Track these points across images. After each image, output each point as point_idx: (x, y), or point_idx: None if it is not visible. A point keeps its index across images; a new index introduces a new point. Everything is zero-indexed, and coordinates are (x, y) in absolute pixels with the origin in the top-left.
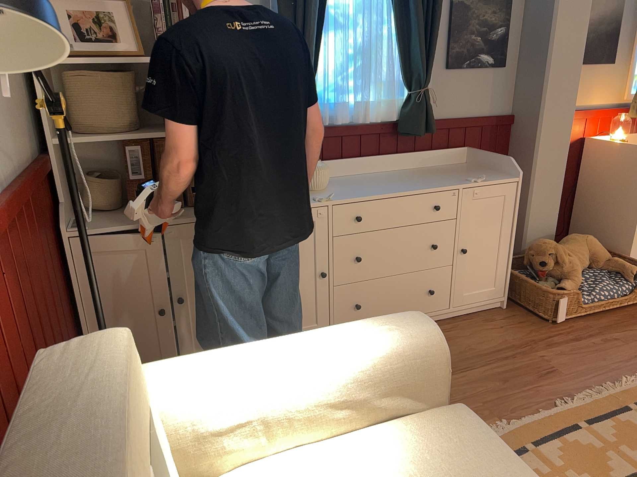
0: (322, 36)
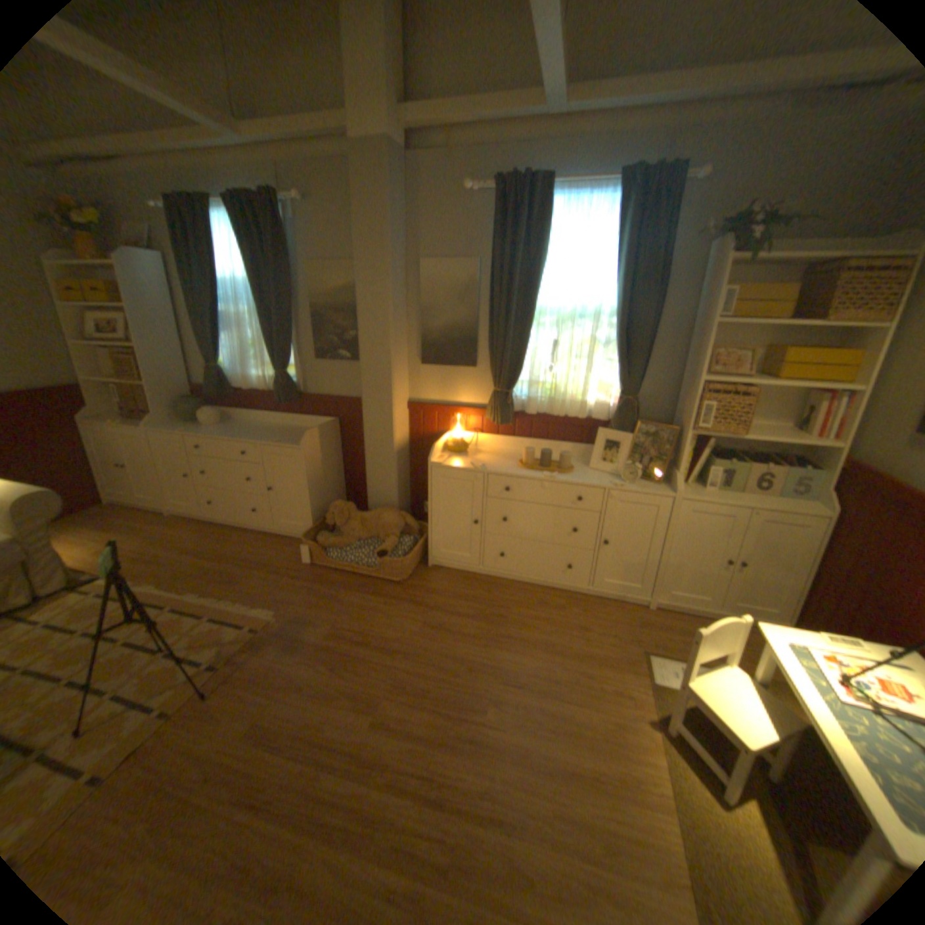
0: (218, 334)
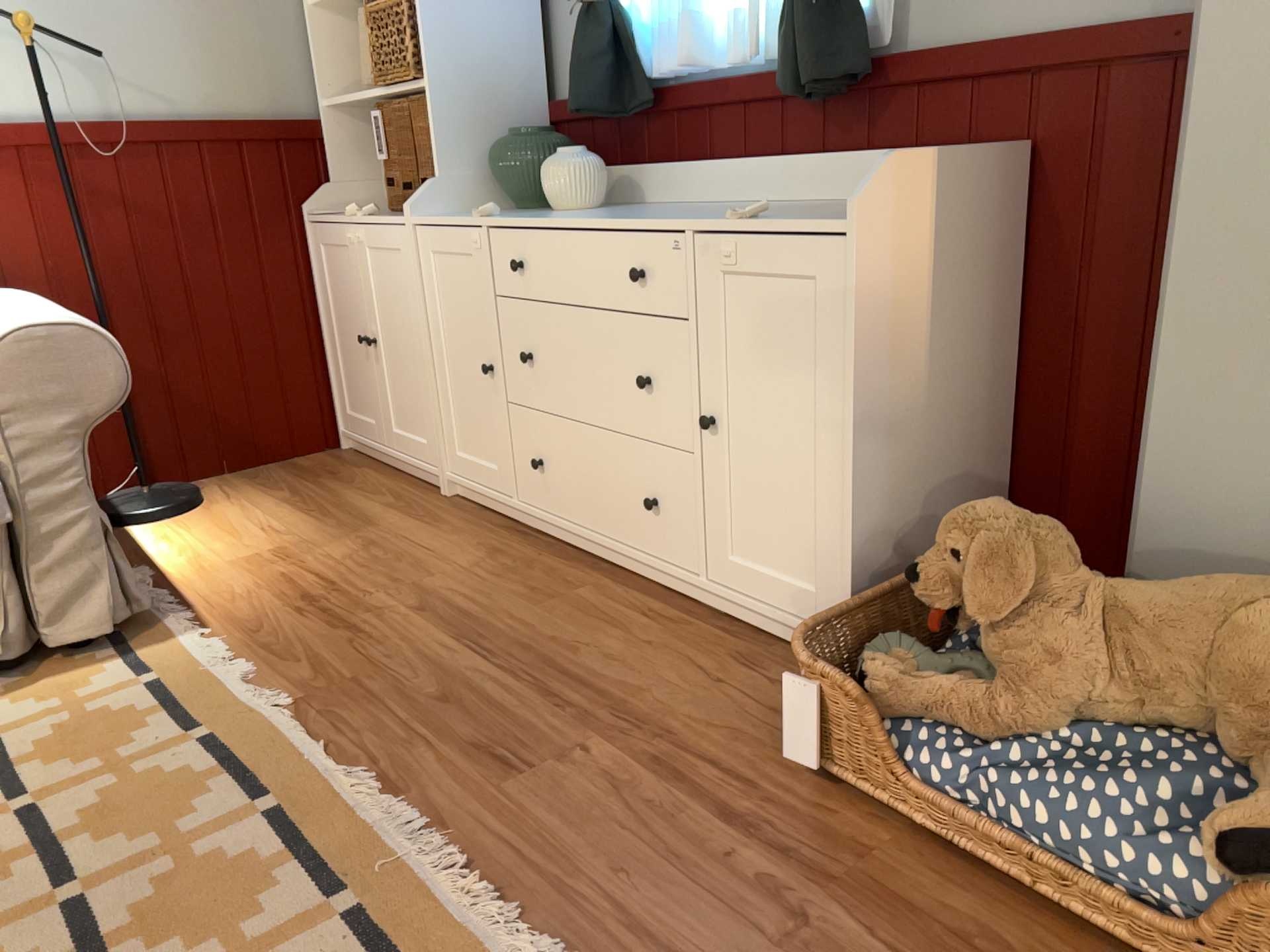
0: None
